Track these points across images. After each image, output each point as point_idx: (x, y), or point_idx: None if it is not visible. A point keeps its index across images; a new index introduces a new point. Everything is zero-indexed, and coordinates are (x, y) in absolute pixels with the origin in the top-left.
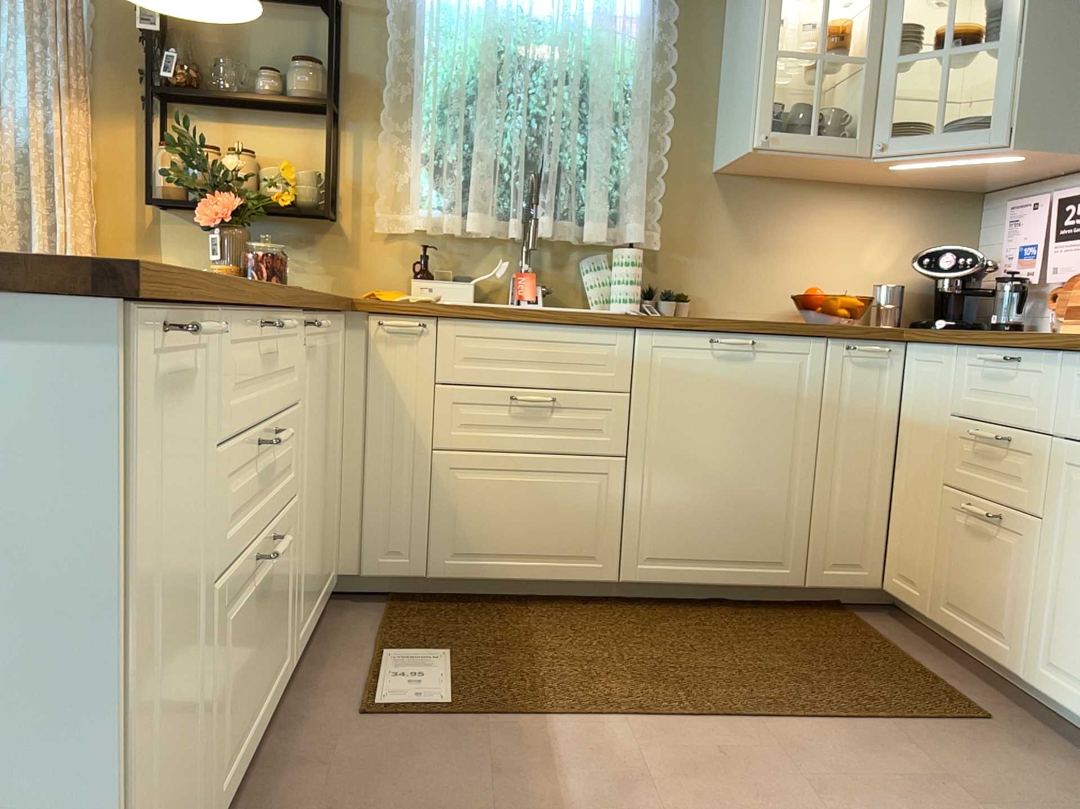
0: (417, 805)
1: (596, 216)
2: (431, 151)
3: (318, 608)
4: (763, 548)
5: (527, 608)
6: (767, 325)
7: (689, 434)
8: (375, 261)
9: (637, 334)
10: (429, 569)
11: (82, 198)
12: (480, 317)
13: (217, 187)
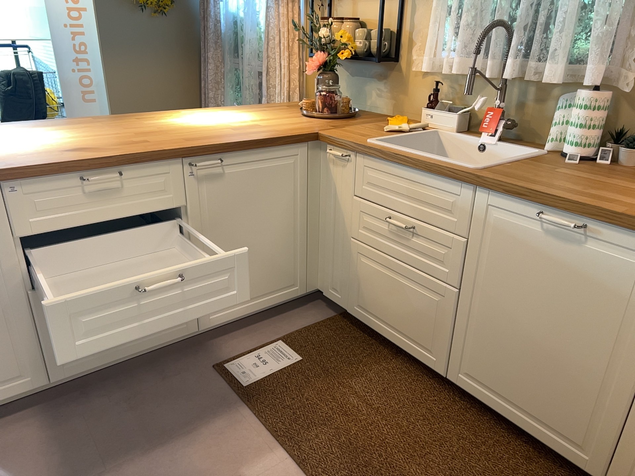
0: (153, 420)
1: (553, 61)
2: (449, 6)
3: (260, 304)
4: (562, 421)
5: (393, 359)
6: (598, 214)
7: (508, 292)
8: (414, 92)
9: (477, 192)
10: (348, 307)
11: (292, 53)
12: (375, 156)
13: (319, 48)
